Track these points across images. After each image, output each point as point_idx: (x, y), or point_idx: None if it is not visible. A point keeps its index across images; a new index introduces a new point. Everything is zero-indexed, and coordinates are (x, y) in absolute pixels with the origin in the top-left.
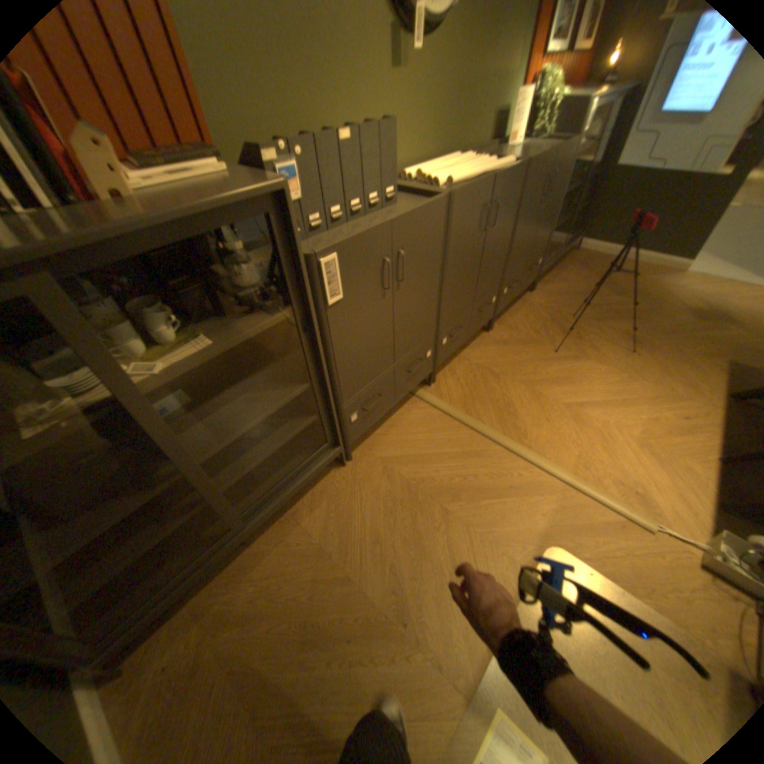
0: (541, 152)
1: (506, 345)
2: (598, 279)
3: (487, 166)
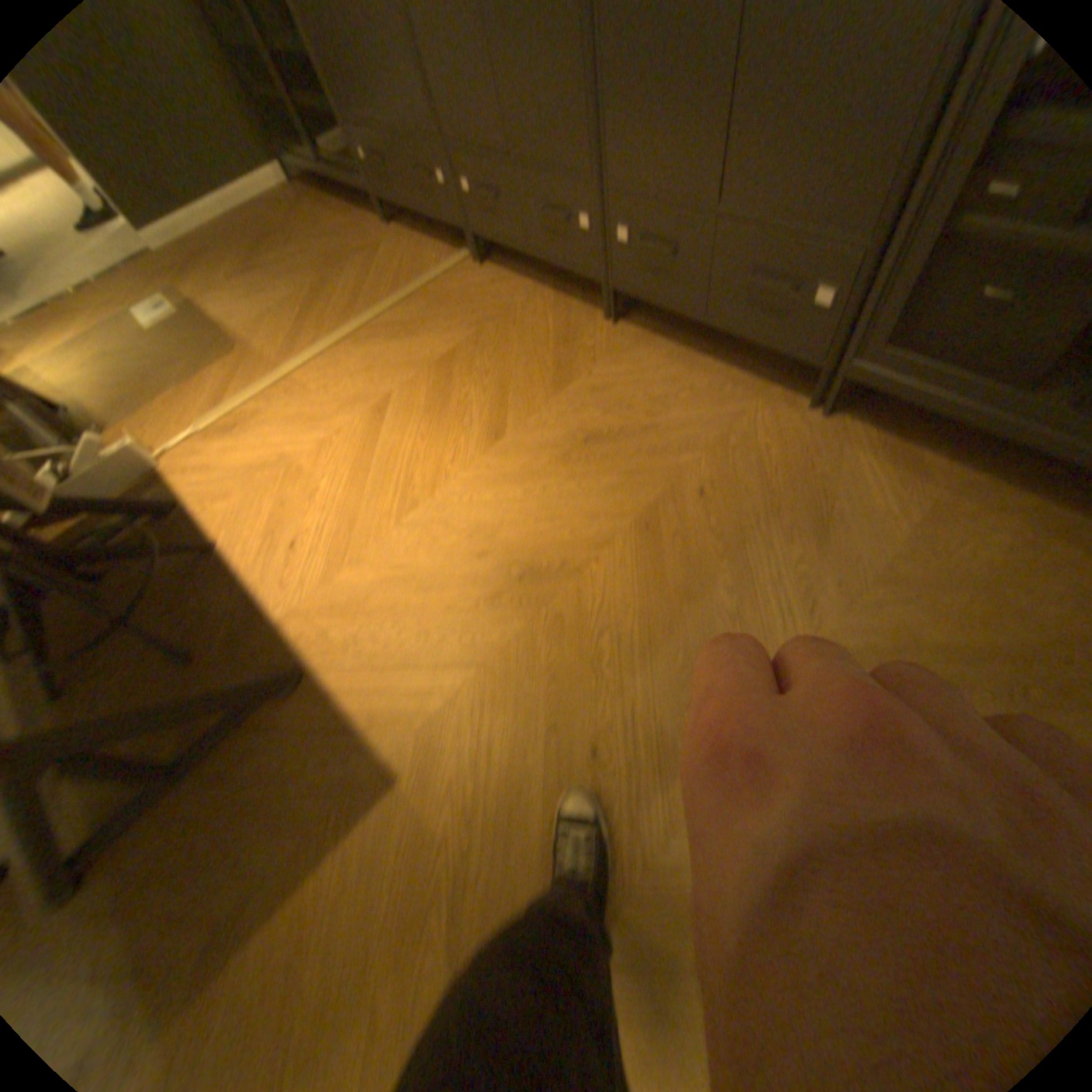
0: None
1: (561, 341)
2: (1000, 645)
3: None
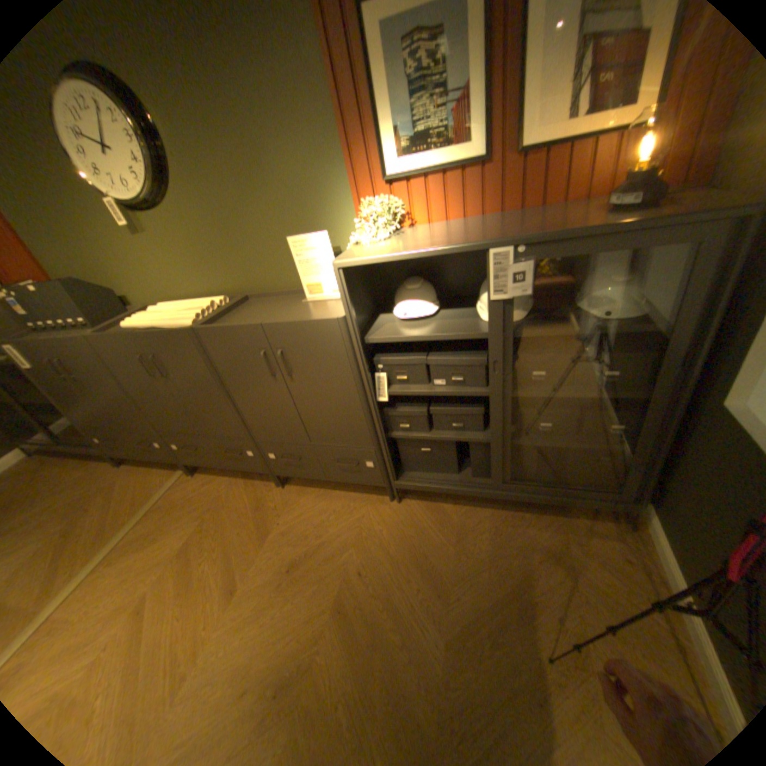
0: (235, 323)
1: (254, 510)
2: (506, 592)
3: (156, 321)
